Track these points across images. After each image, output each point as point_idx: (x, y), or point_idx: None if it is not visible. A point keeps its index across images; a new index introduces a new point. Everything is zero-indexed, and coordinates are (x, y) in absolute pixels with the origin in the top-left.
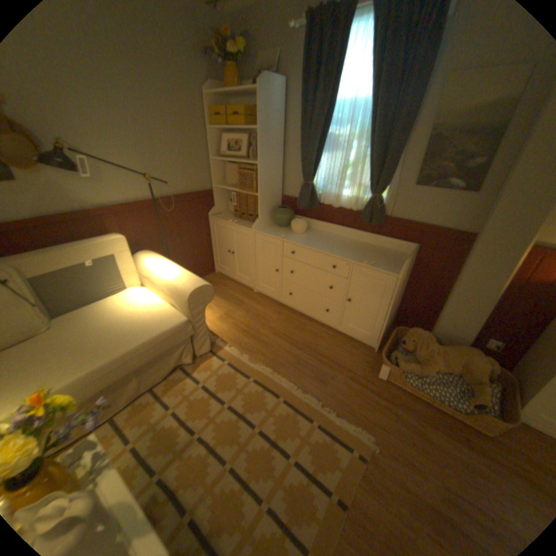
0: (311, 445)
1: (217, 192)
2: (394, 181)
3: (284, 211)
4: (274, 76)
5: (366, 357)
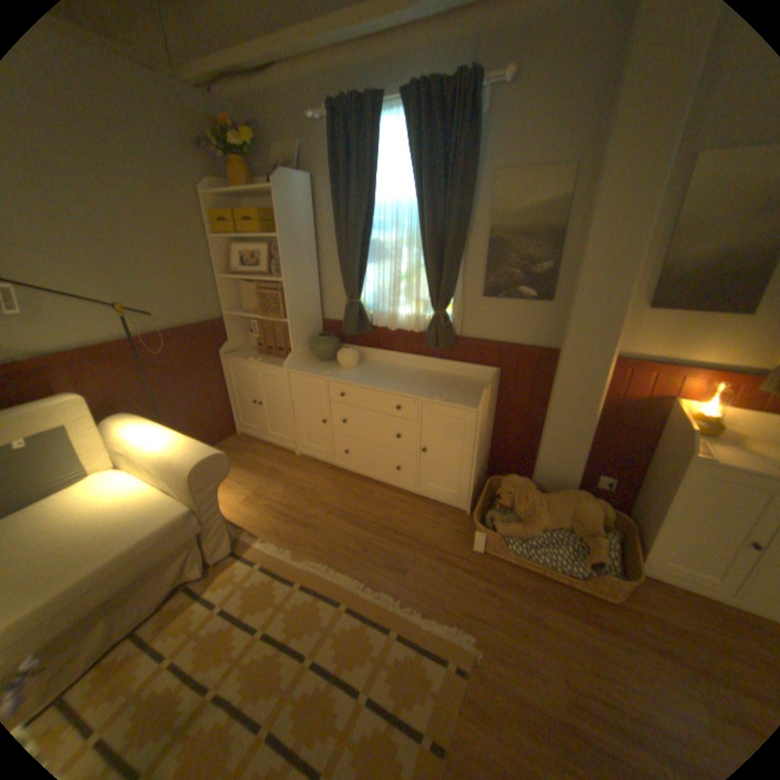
0: (388, 667)
1: (231, 321)
2: (458, 293)
3: (326, 339)
4: (294, 174)
5: (455, 525)
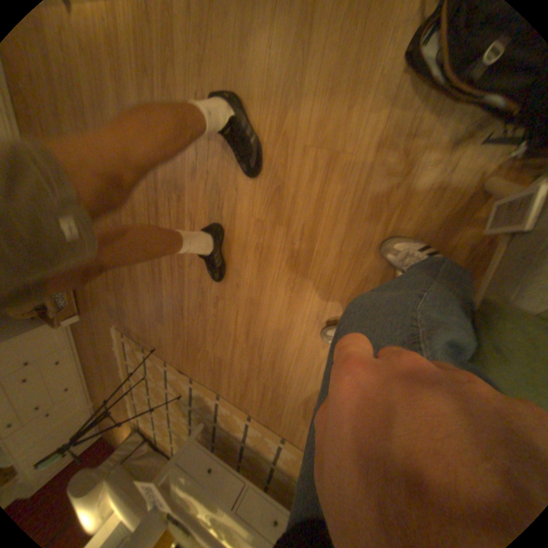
0: (131, 365)
1: None
2: None
3: None
4: None
5: (72, 323)
